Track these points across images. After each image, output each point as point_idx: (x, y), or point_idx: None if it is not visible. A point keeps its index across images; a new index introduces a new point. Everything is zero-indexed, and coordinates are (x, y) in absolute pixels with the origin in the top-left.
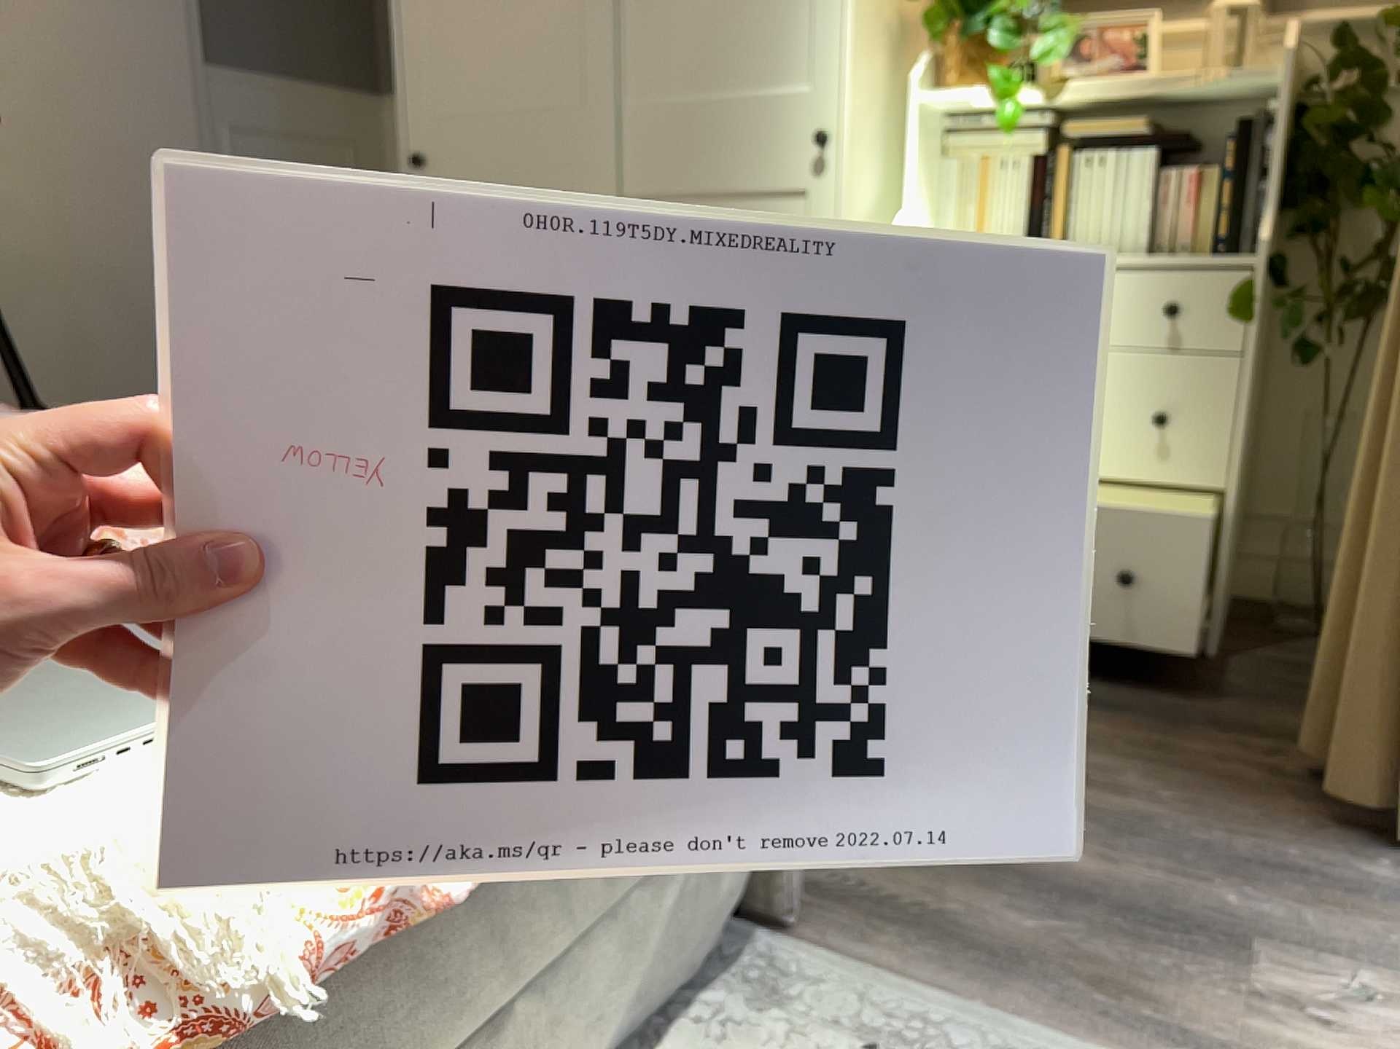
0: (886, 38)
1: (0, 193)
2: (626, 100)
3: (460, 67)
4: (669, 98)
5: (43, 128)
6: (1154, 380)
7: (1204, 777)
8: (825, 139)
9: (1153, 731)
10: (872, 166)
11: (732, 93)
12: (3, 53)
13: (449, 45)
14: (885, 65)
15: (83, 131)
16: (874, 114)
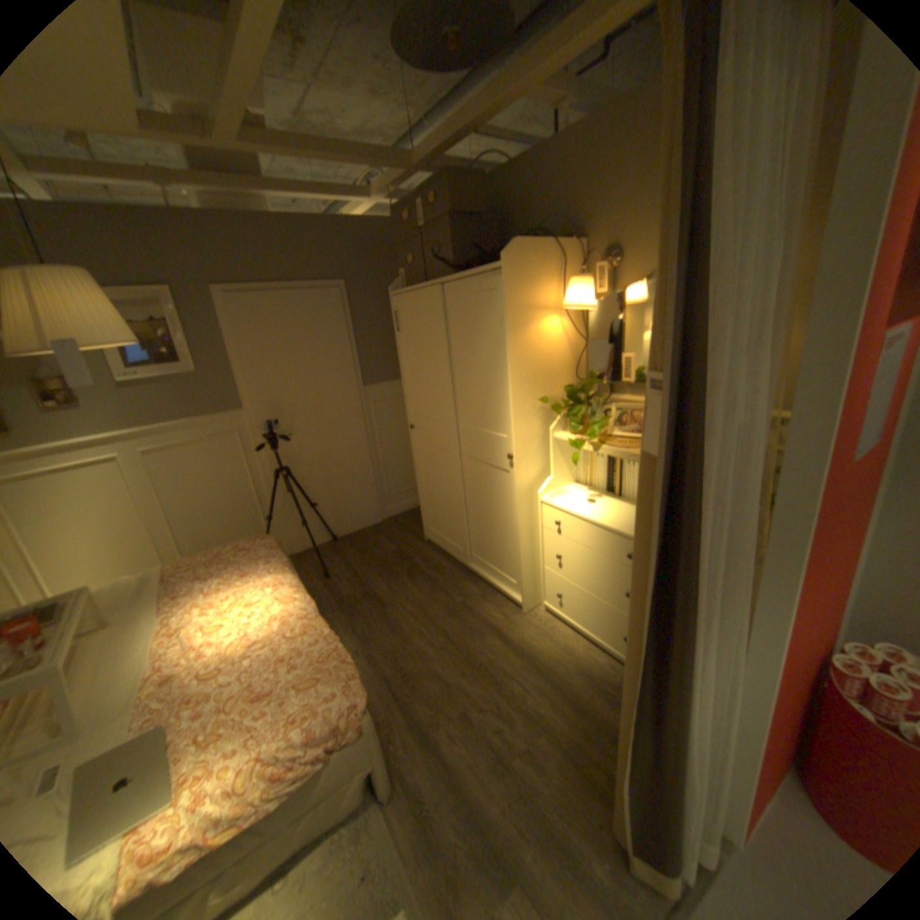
0: (536, 416)
1: (300, 445)
2: (457, 425)
3: (417, 401)
4: (468, 427)
5: (311, 424)
6: (624, 578)
7: (583, 770)
8: (508, 458)
9: (586, 732)
10: (531, 464)
11: (485, 431)
12: (298, 407)
13: (414, 394)
14: (537, 426)
15: (322, 421)
16: (530, 446)
